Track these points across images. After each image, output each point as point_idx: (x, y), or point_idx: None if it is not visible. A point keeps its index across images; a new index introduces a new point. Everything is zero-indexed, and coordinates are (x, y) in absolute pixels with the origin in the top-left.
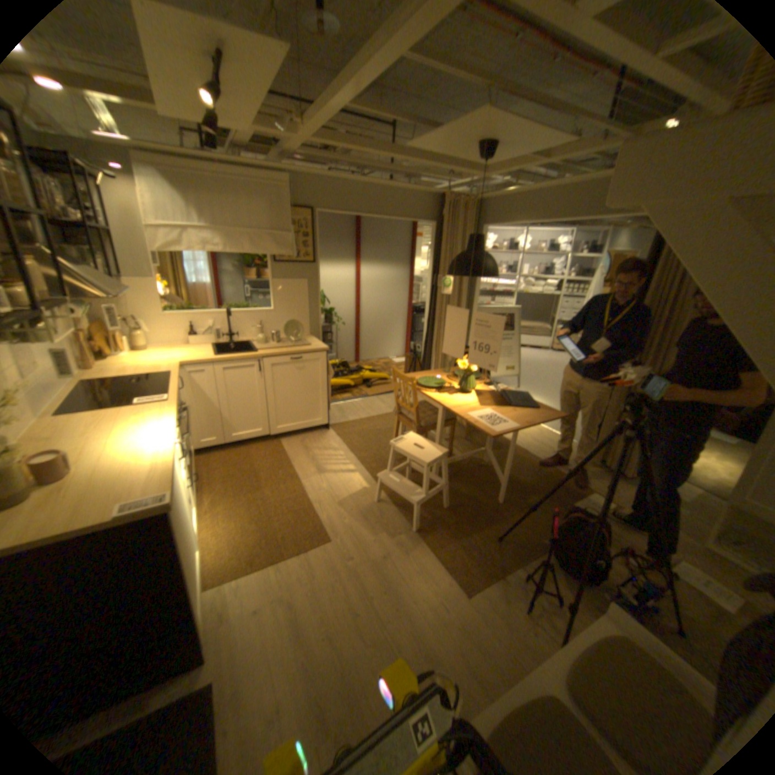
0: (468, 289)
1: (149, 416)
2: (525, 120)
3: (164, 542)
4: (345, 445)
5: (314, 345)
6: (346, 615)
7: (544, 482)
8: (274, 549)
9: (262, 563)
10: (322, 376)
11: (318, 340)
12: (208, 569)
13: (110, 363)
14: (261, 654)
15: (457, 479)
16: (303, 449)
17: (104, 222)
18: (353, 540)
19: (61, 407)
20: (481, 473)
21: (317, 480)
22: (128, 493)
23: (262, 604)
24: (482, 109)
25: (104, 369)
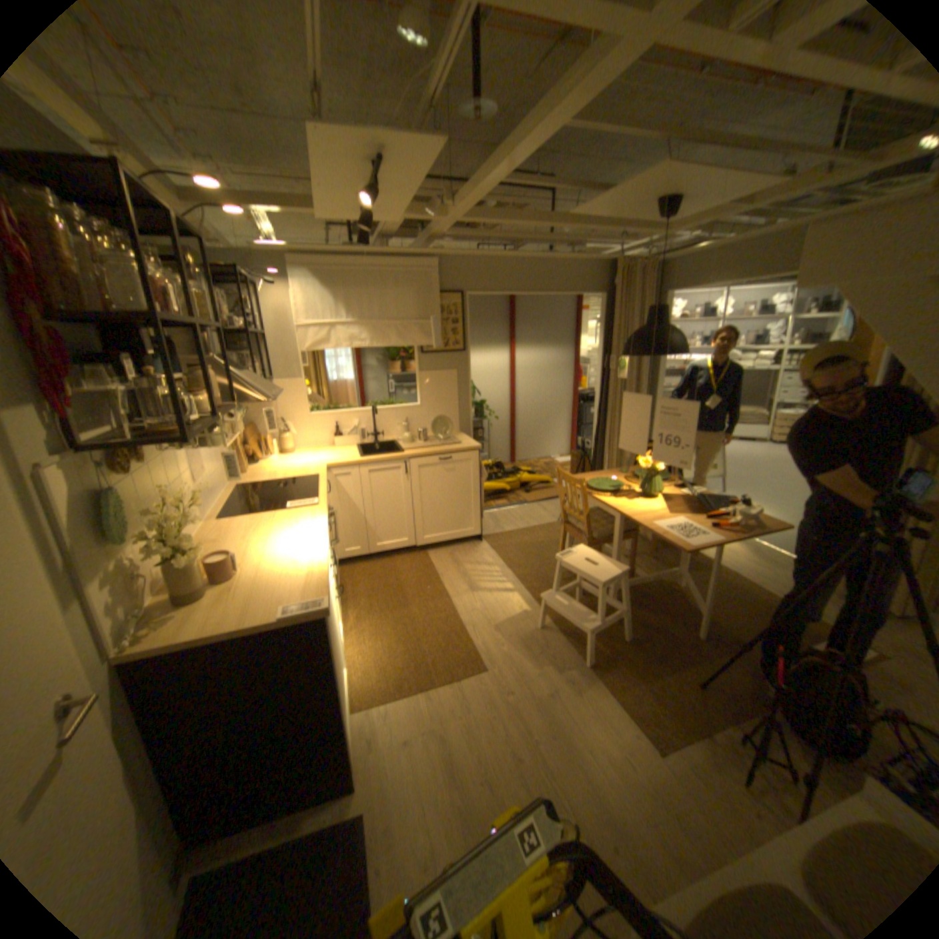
0: (648, 371)
1: (301, 521)
2: (714, 170)
3: (320, 651)
4: (500, 561)
5: (463, 444)
6: (507, 760)
7: (764, 617)
8: (423, 676)
9: (411, 691)
10: (472, 480)
11: (468, 439)
12: (353, 692)
13: (260, 468)
14: (412, 793)
15: (642, 608)
16: (452, 564)
17: (258, 327)
18: (513, 672)
19: (219, 512)
20: (674, 602)
21: (469, 600)
22: (287, 597)
23: (411, 736)
24: (660, 166)
25: (256, 474)
